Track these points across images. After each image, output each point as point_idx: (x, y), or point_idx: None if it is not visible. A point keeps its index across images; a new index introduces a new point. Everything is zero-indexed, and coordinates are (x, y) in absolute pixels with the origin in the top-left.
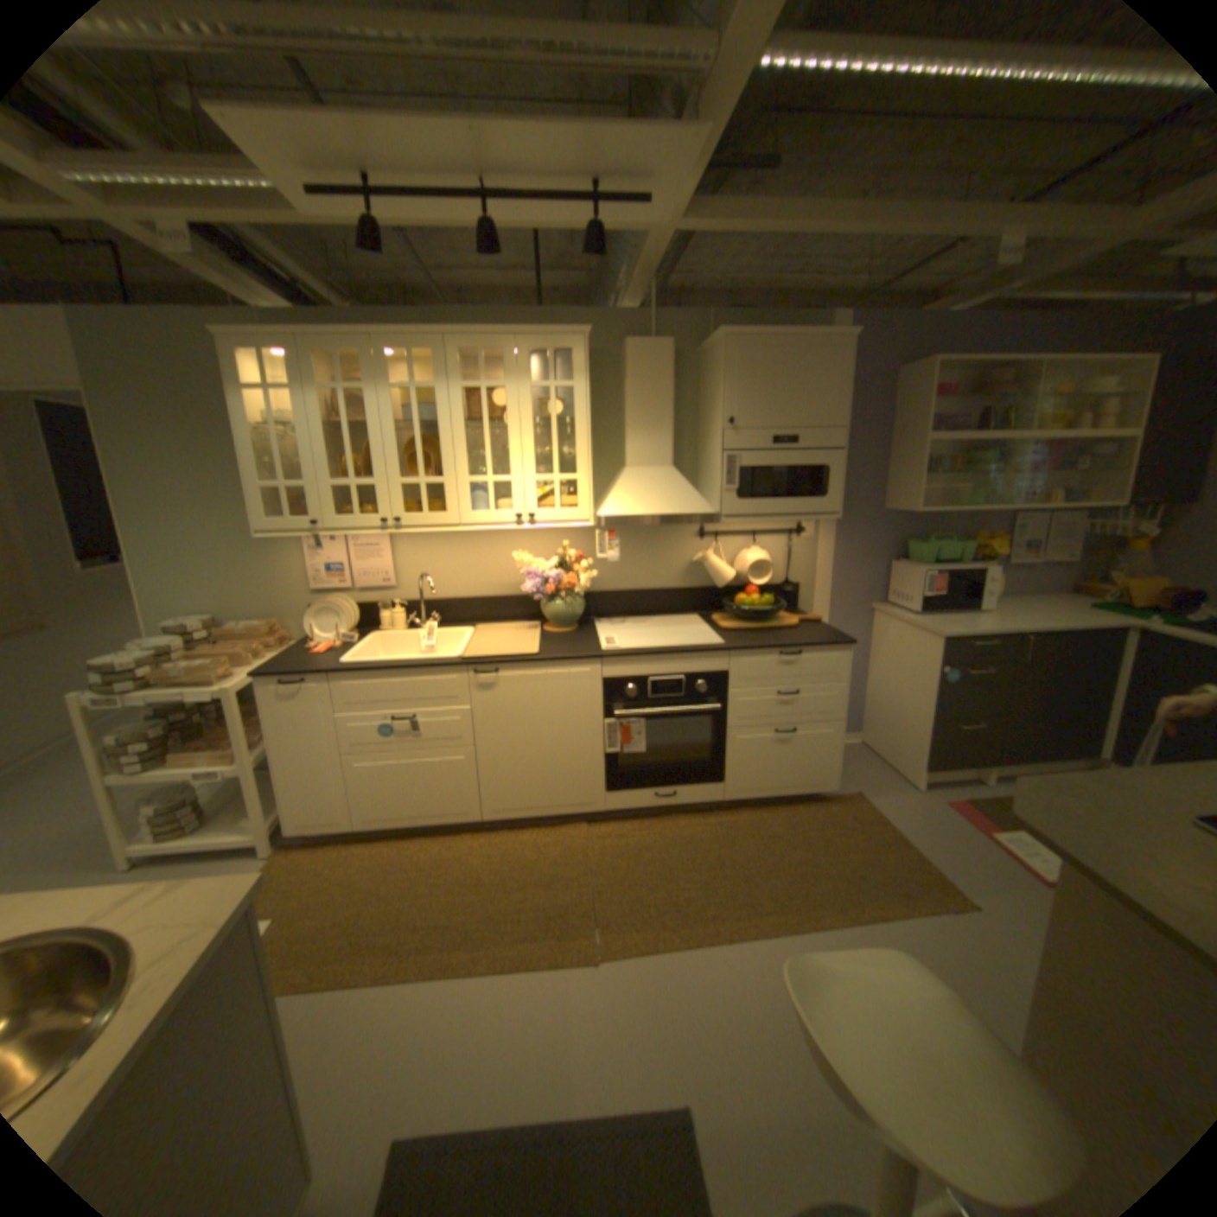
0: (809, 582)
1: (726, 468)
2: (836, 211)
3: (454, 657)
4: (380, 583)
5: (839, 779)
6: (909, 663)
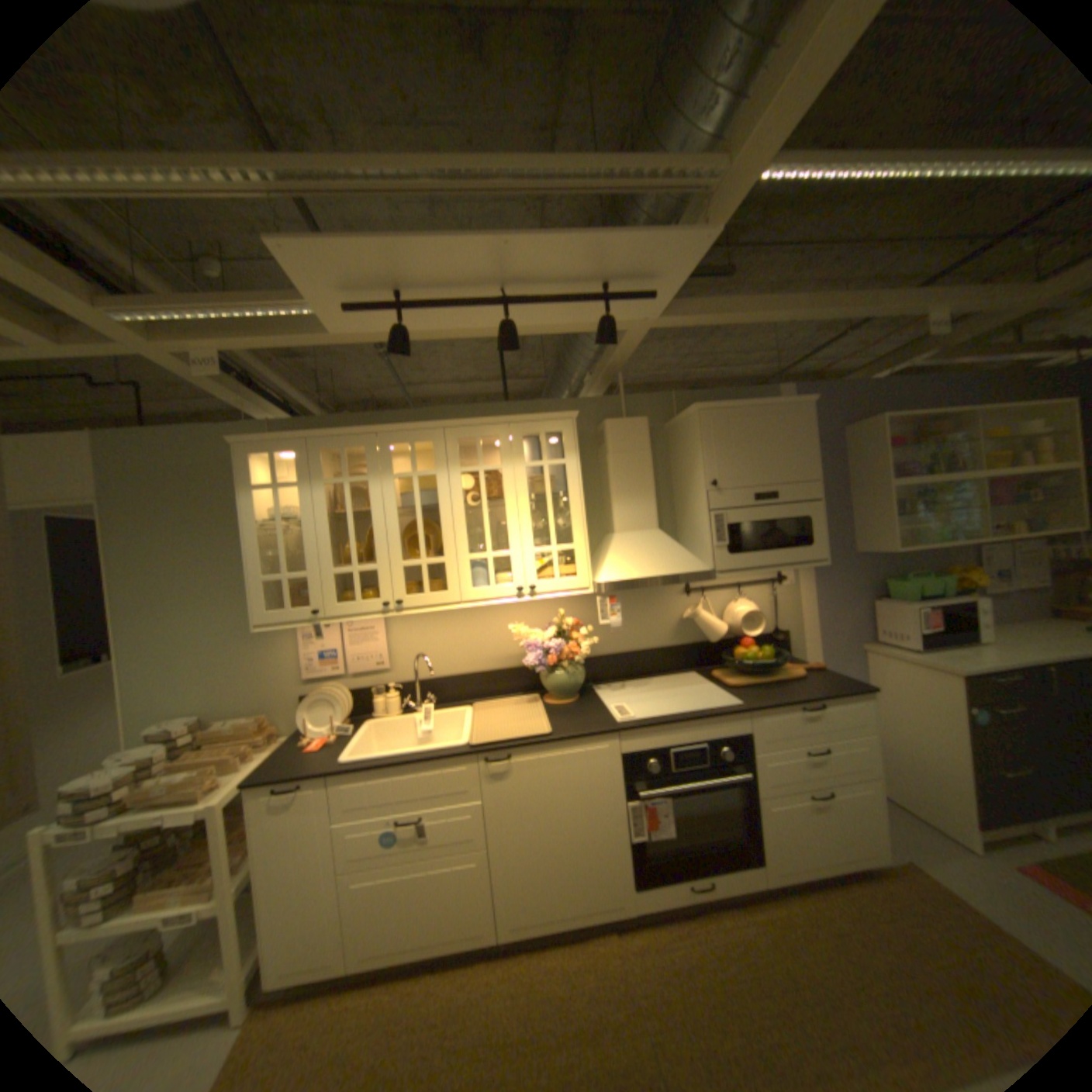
0: (798, 629)
1: (715, 527)
2: (790, 303)
3: (461, 745)
4: (374, 667)
5: (890, 849)
6: (924, 706)
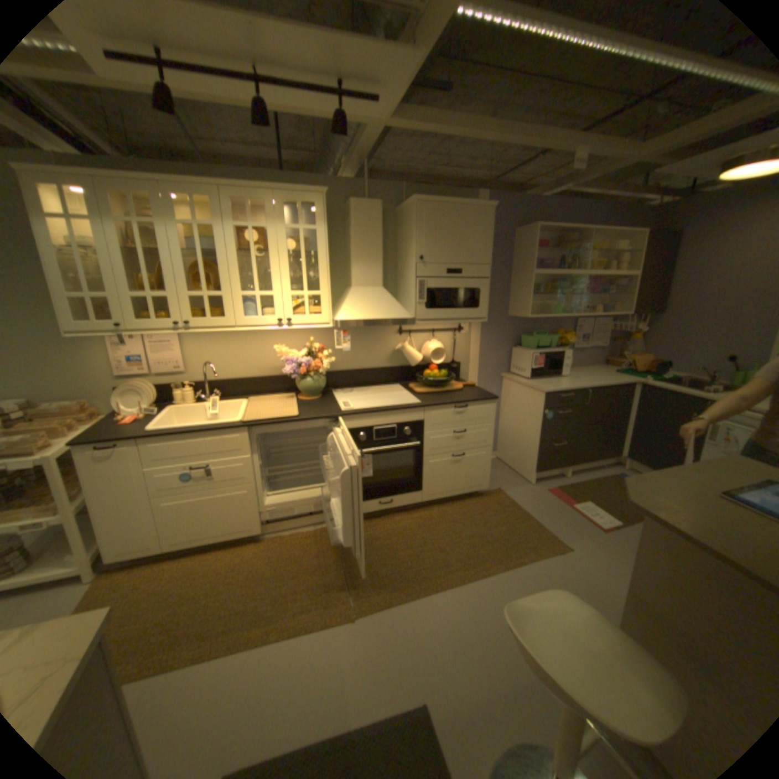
0: (465, 361)
1: (418, 289)
2: (486, 125)
3: (236, 421)
4: (172, 370)
5: (489, 481)
6: (524, 408)
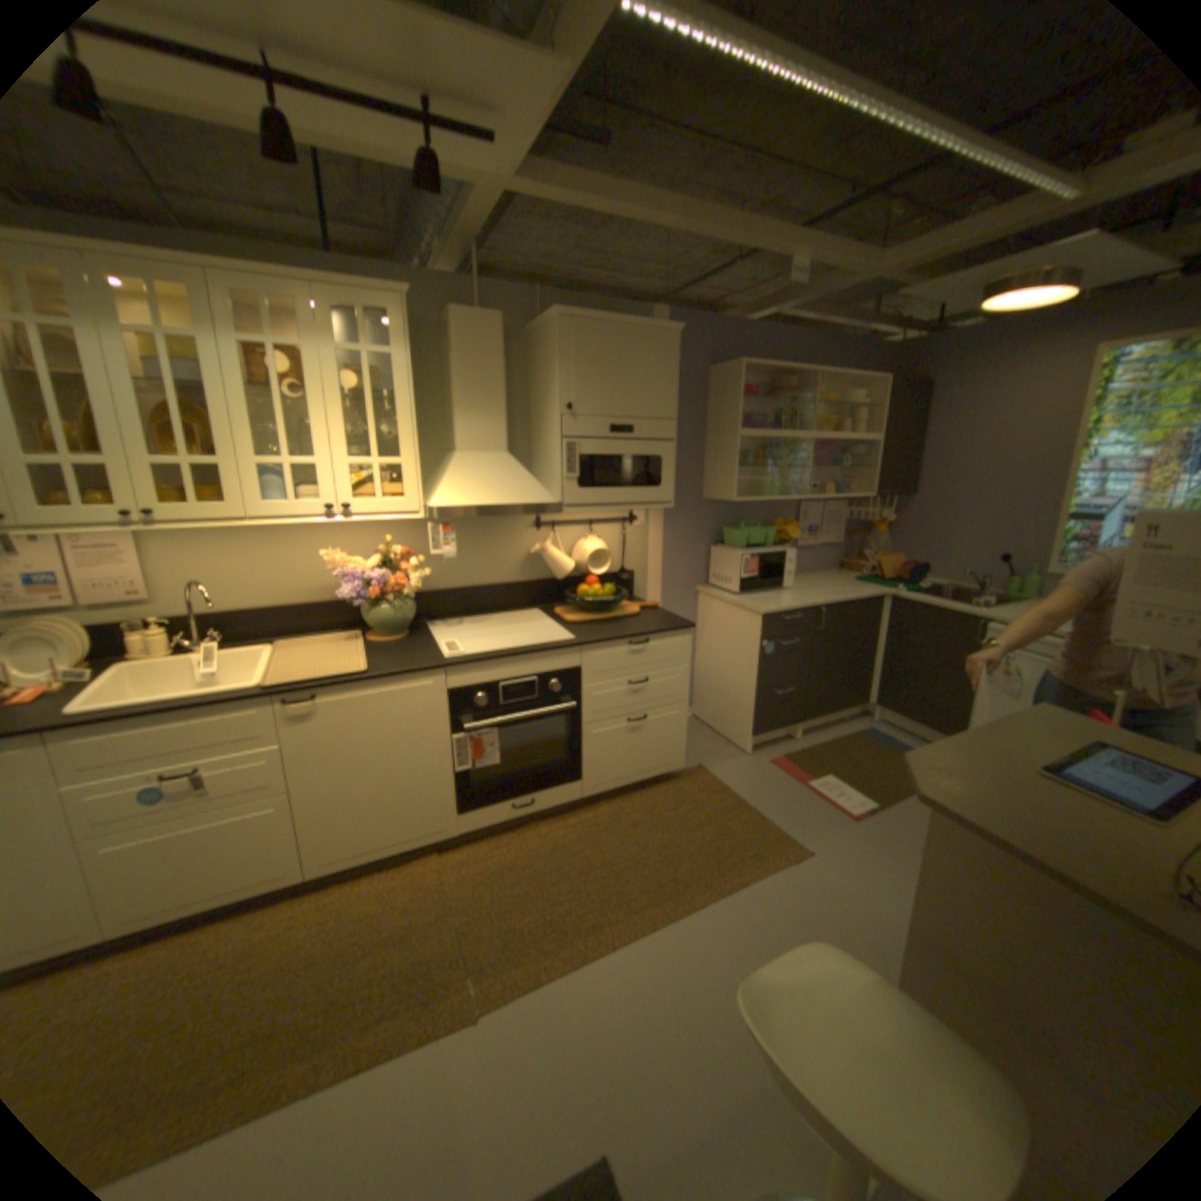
0: (641, 569)
1: (566, 456)
2: (664, 202)
3: (250, 686)
4: (121, 597)
5: (684, 755)
6: (732, 639)
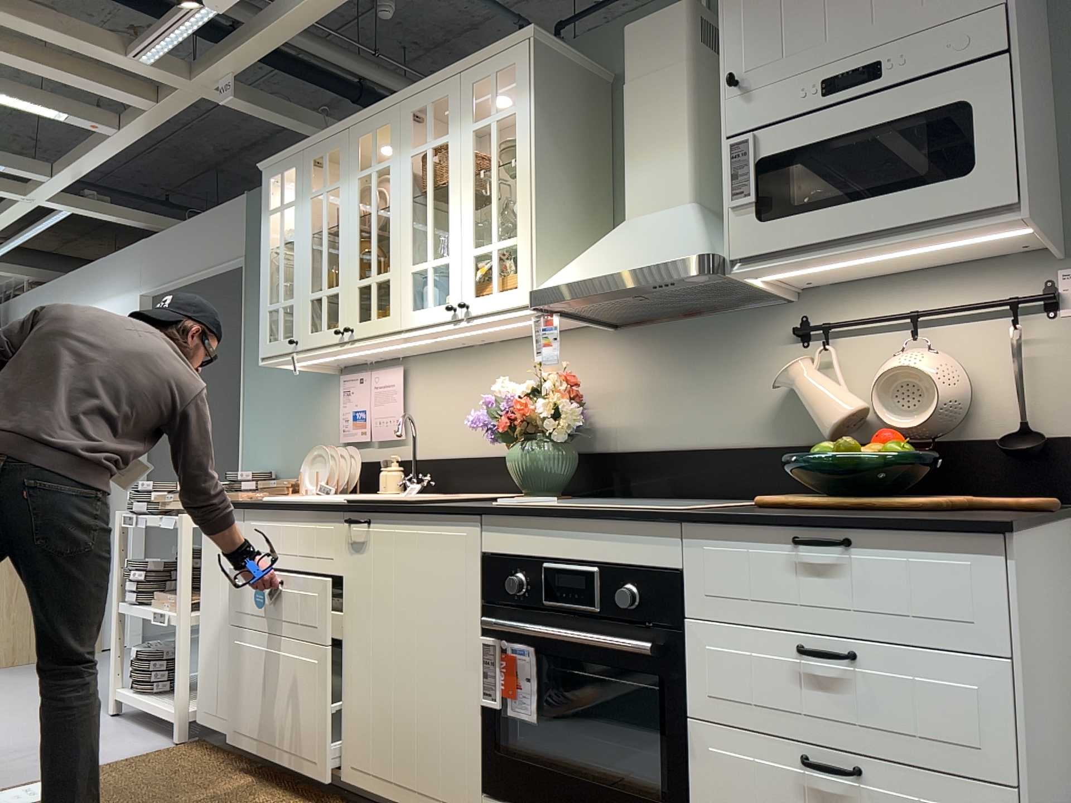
0: None
1: (730, 168)
2: None
3: (342, 500)
4: (389, 434)
5: None
6: None
